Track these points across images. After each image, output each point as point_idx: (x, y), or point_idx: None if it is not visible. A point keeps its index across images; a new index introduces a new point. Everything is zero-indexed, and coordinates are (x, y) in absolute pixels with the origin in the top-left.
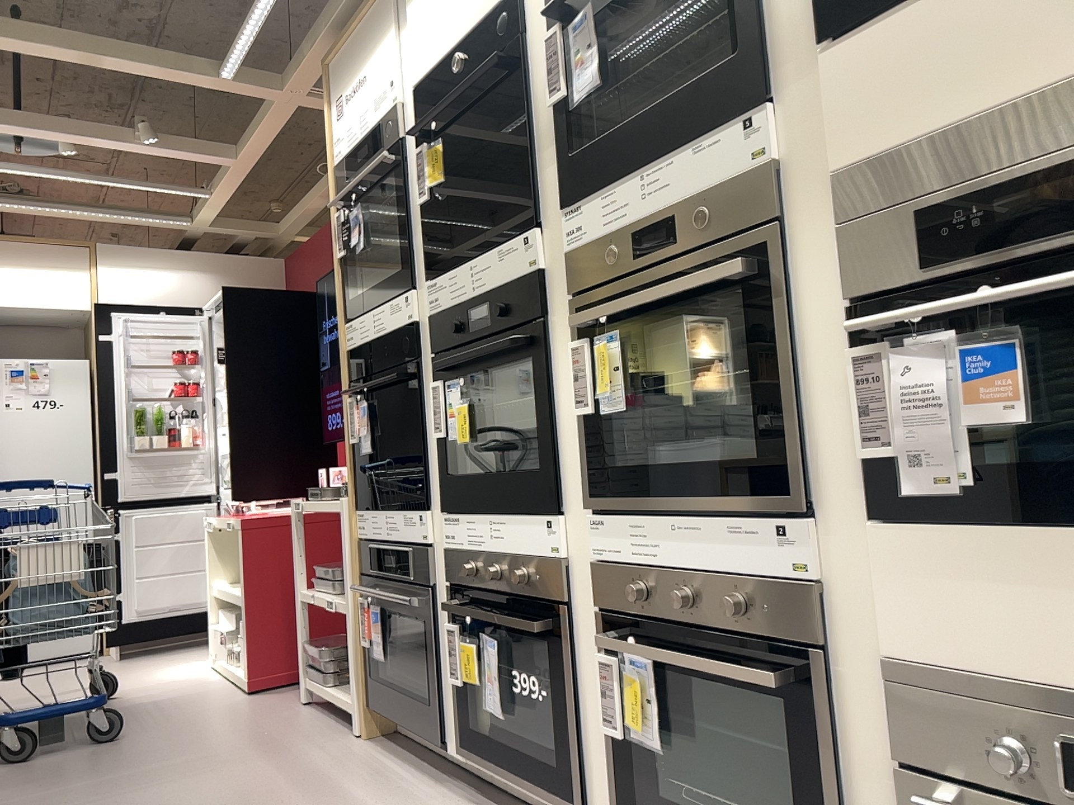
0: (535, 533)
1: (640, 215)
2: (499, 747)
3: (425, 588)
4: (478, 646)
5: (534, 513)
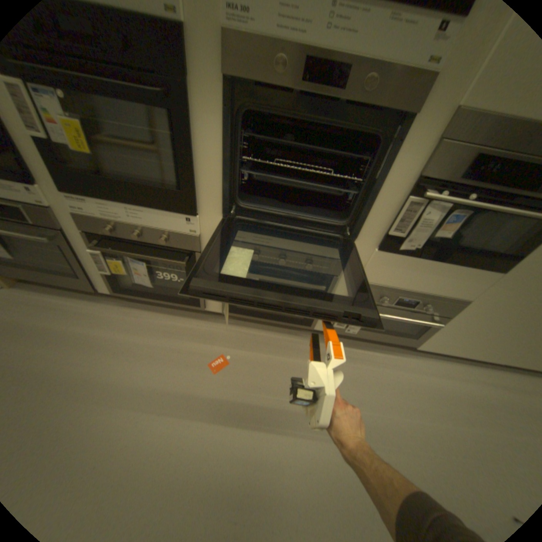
0: (175, 221)
1: (320, 43)
2: (145, 292)
3: (49, 227)
4: (119, 258)
5: (174, 211)
